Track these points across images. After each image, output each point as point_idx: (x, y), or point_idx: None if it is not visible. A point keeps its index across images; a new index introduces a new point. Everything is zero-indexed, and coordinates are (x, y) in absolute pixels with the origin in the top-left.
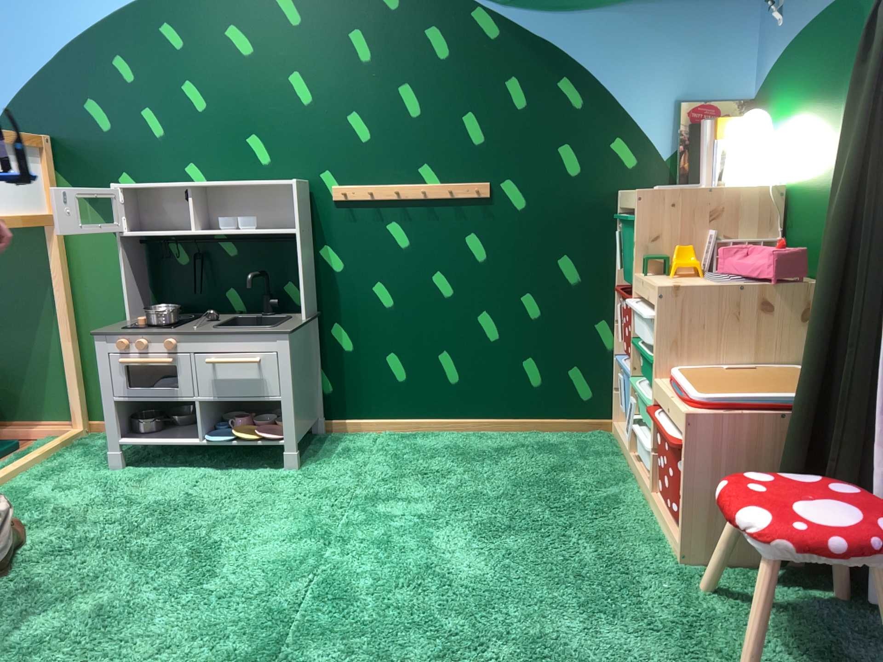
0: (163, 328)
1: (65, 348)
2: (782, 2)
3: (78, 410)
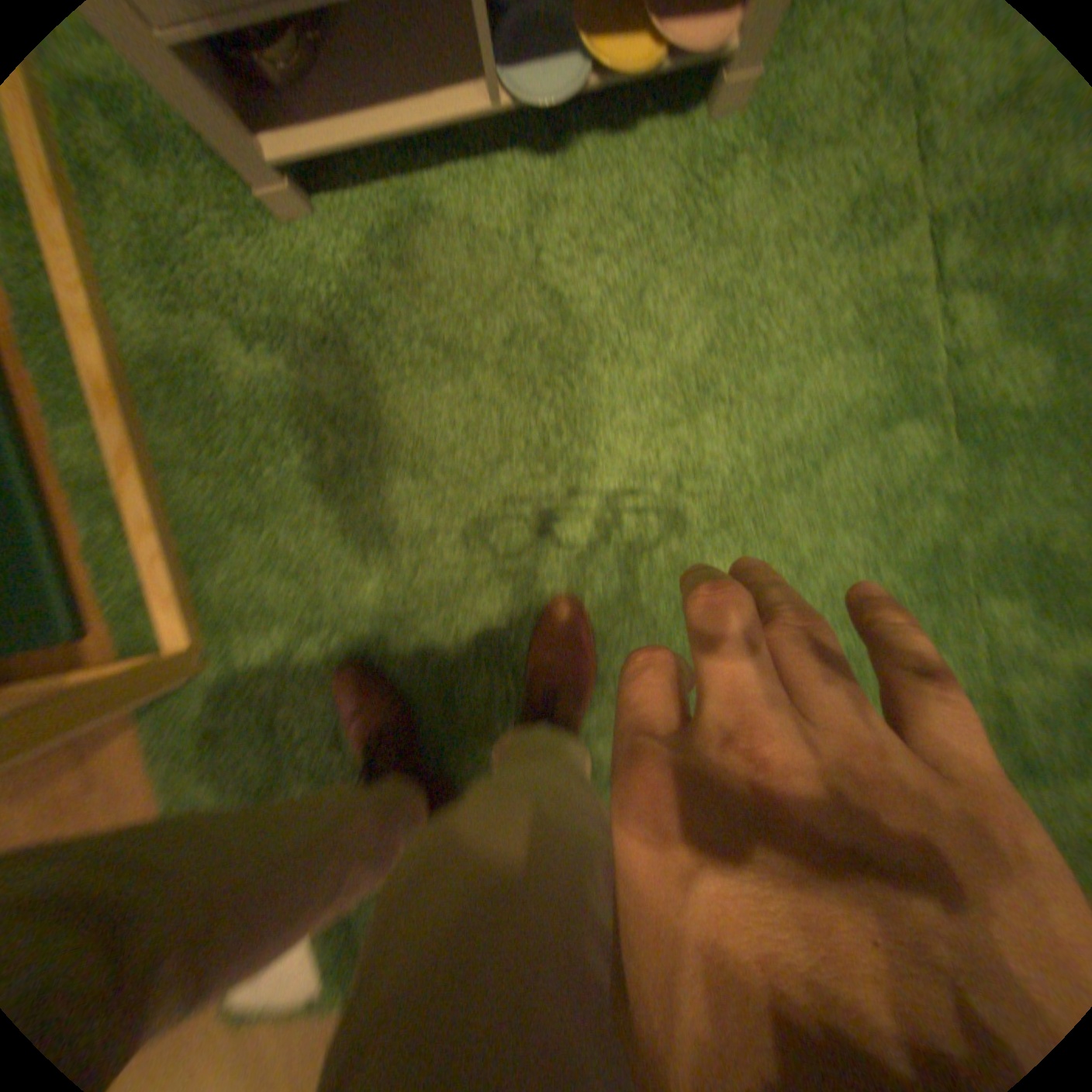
0: None
1: None
2: None
3: None
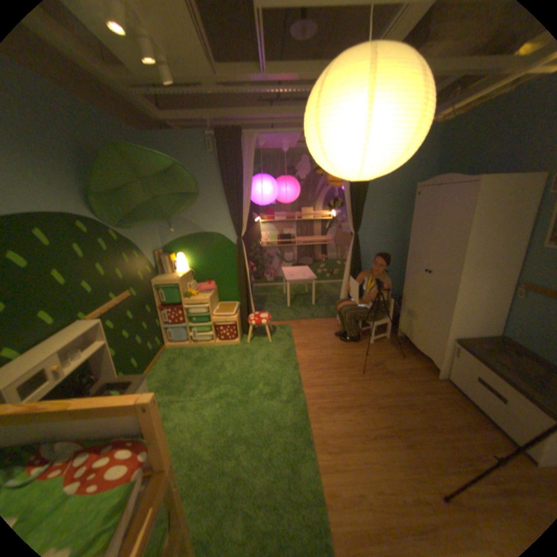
0: None
1: None
2: (172, 226)
3: None
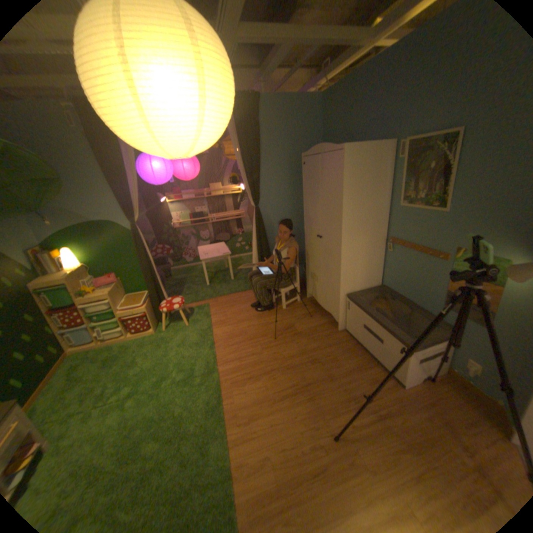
0: None
1: None
2: (47, 219)
3: None
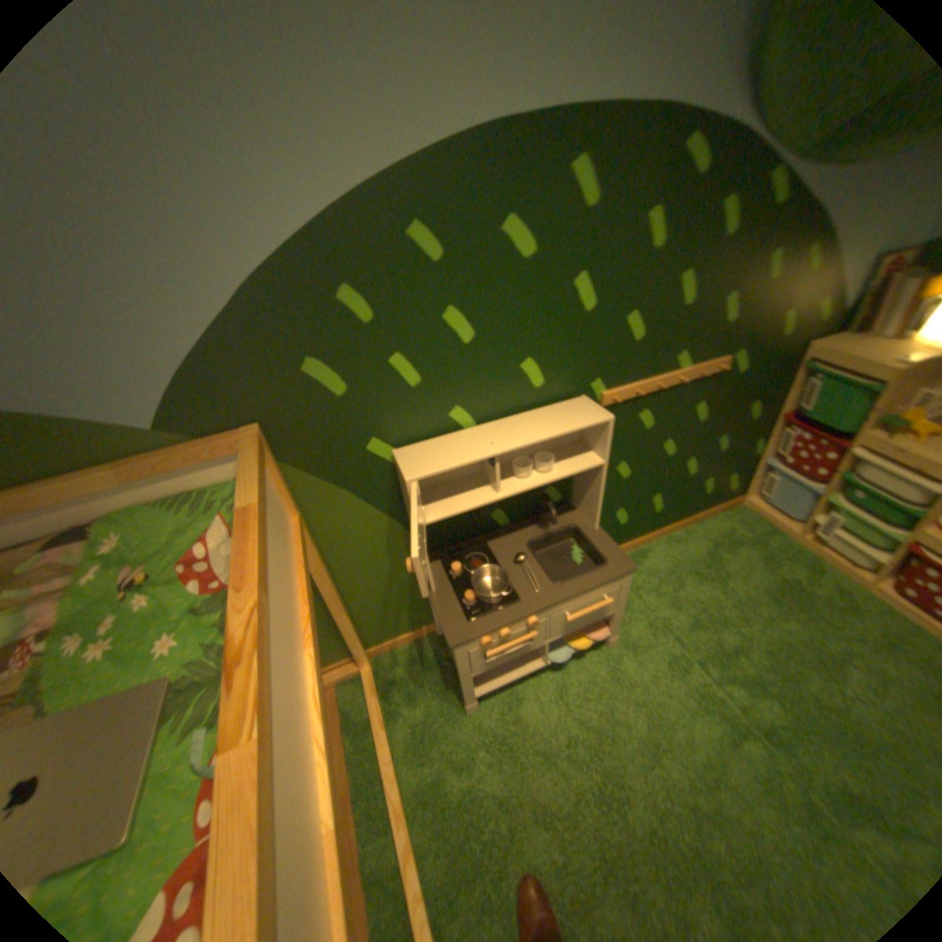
0: (505, 601)
1: (340, 621)
2: None
3: (362, 656)
